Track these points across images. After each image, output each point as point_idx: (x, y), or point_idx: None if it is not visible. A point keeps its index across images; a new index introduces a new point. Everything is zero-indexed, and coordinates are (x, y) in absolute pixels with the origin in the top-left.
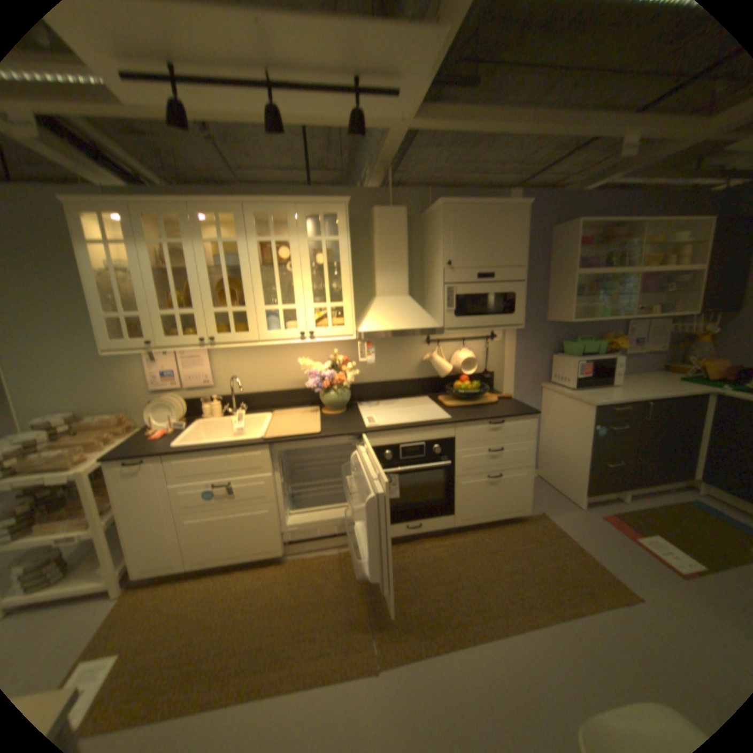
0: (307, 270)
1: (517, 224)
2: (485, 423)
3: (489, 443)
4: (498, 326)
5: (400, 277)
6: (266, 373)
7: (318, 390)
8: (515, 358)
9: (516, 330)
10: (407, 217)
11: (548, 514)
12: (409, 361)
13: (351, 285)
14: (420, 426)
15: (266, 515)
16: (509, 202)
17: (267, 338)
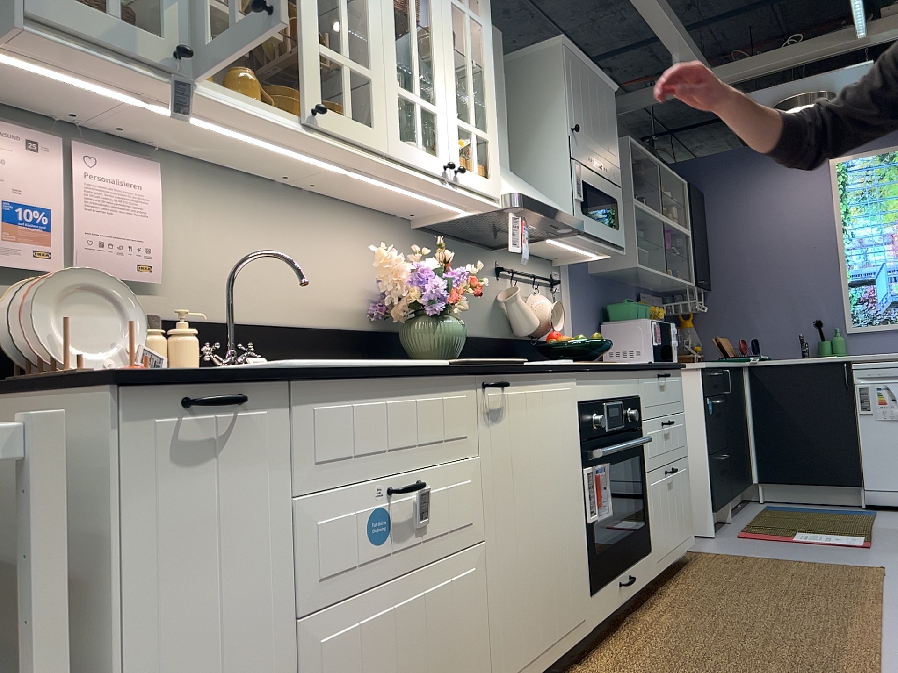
0: (450, 49)
1: (611, 110)
2: (656, 374)
3: (661, 409)
4: (608, 243)
5: (503, 135)
6: (276, 273)
7: (427, 309)
8: (574, 323)
9: (571, 278)
10: (503, 48)
11: (690, 549)
12: (482, 302)
13: (495, 107)
14: (620, 366)
15: (470, 580)
16: (605, 78)
17: (399, 150)
